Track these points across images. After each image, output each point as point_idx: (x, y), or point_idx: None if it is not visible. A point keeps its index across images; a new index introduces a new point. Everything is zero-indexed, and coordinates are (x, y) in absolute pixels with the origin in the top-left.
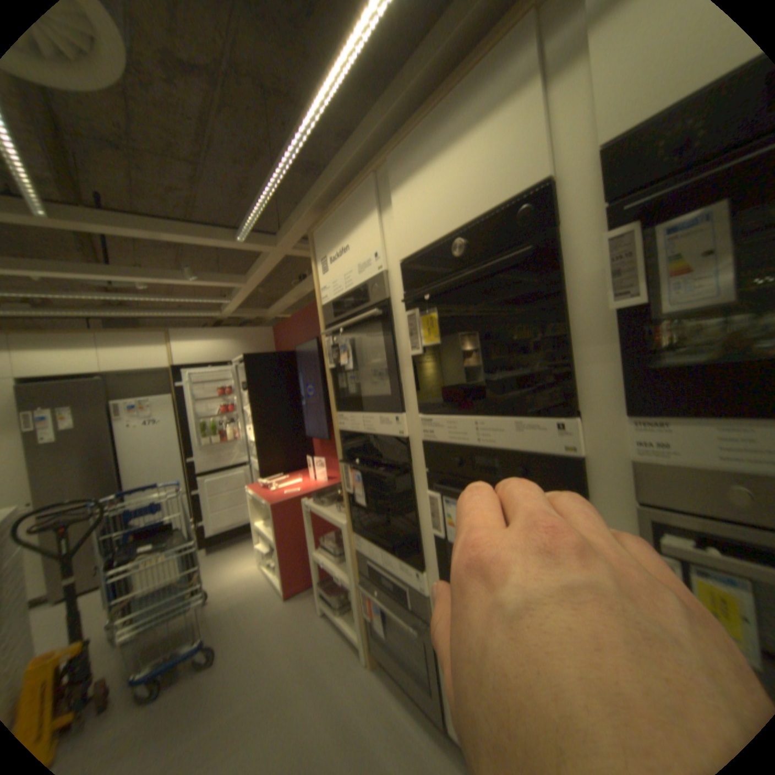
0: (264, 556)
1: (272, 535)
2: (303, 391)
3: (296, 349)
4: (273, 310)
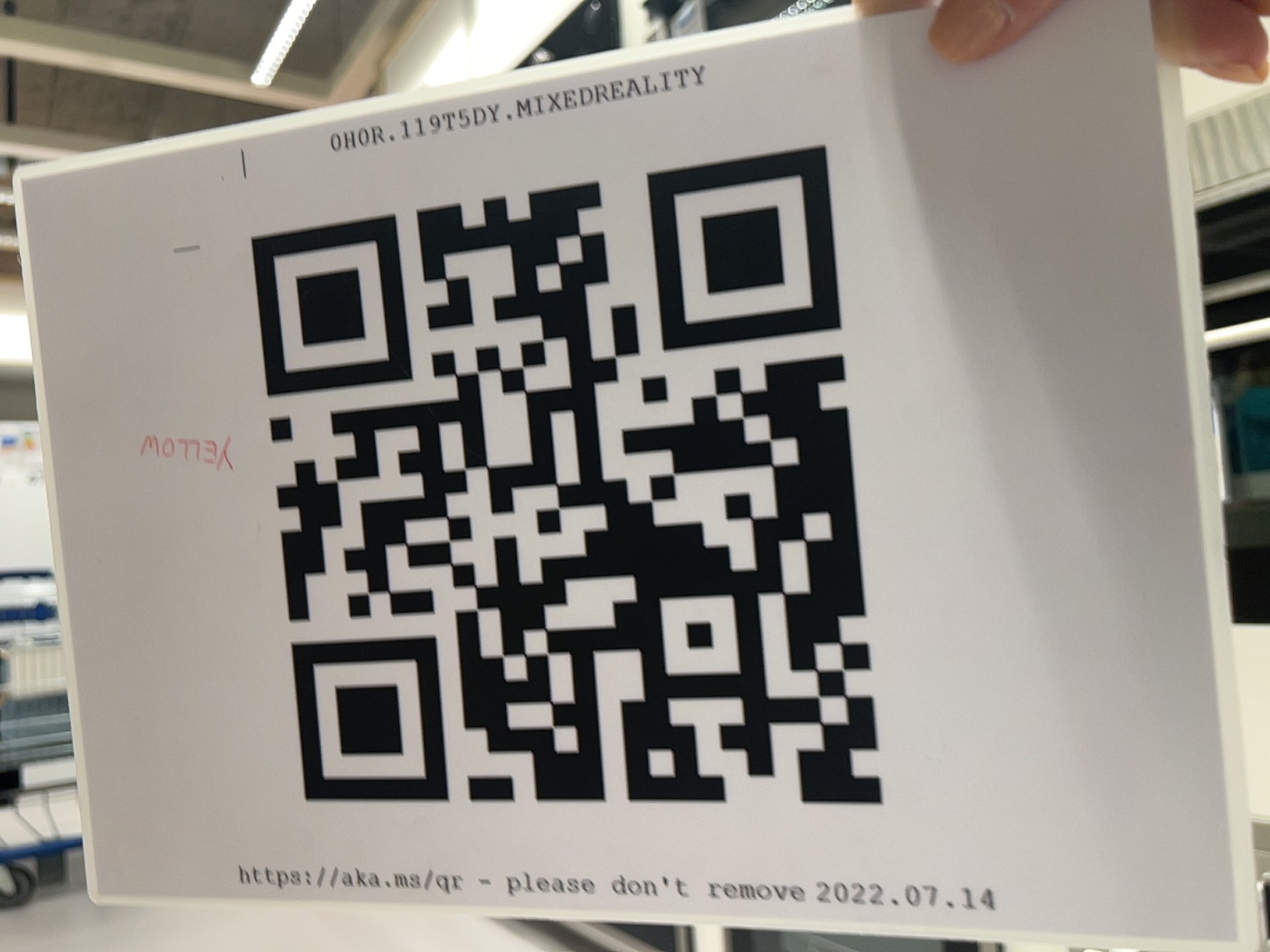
0: None
1: None
2: None
3: None
4: None
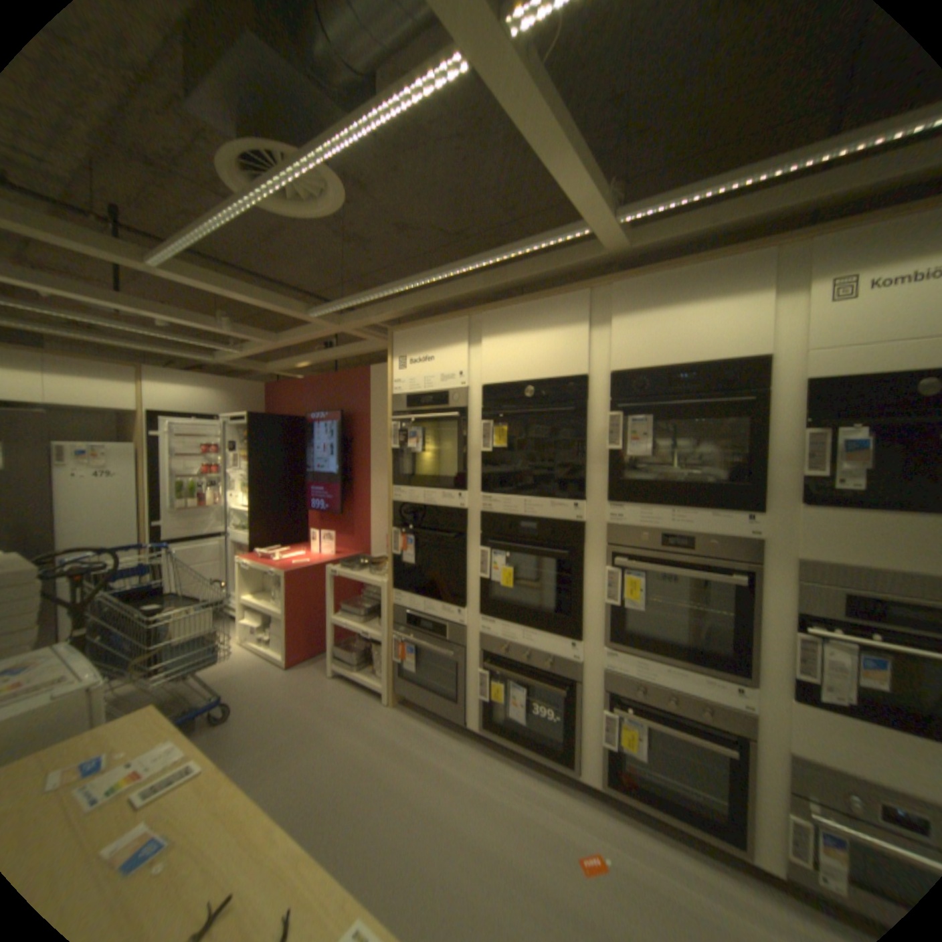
0: (256, 636)
1: (273, 611)
2: (310, 465)
3: (307, 420)
4: (273, 371)
